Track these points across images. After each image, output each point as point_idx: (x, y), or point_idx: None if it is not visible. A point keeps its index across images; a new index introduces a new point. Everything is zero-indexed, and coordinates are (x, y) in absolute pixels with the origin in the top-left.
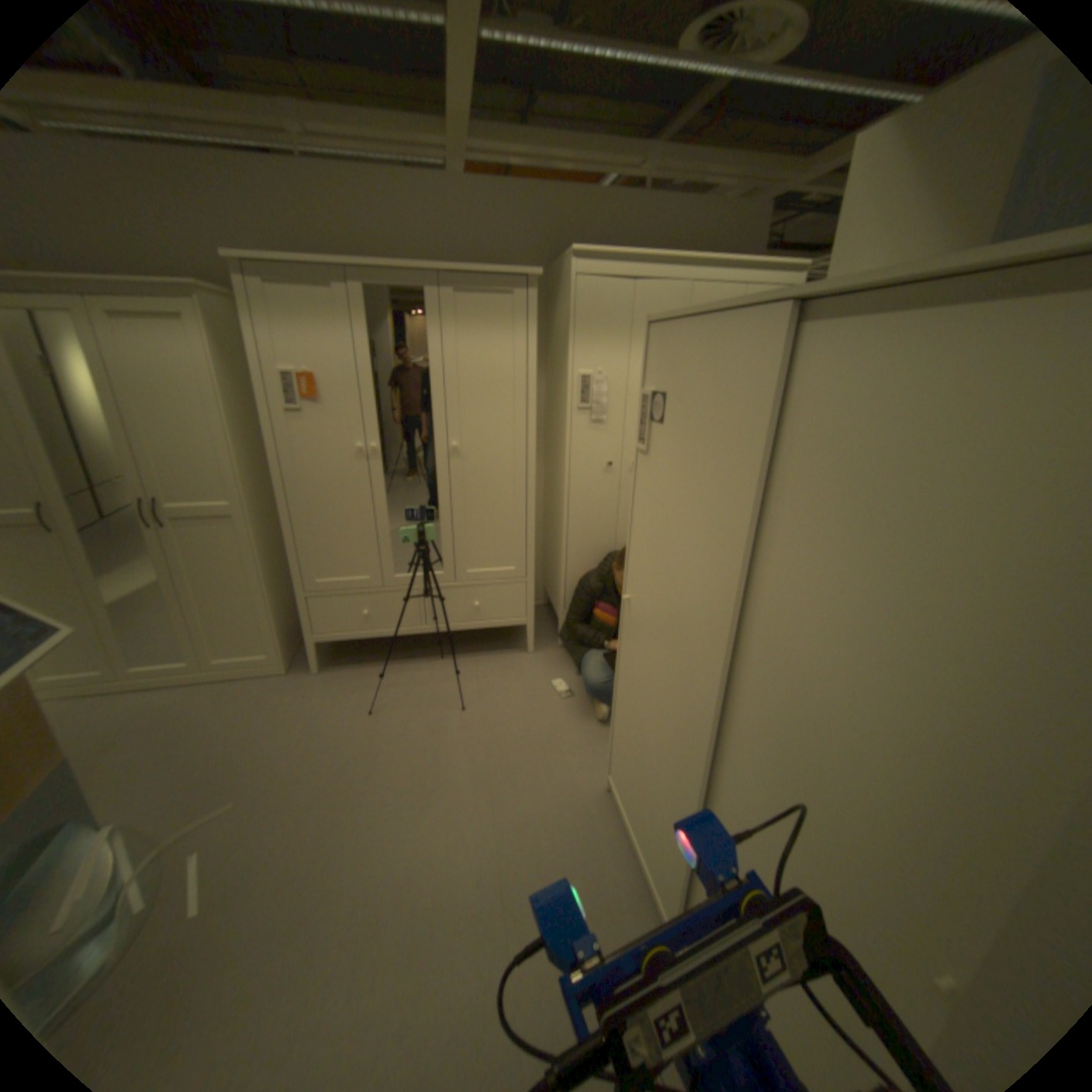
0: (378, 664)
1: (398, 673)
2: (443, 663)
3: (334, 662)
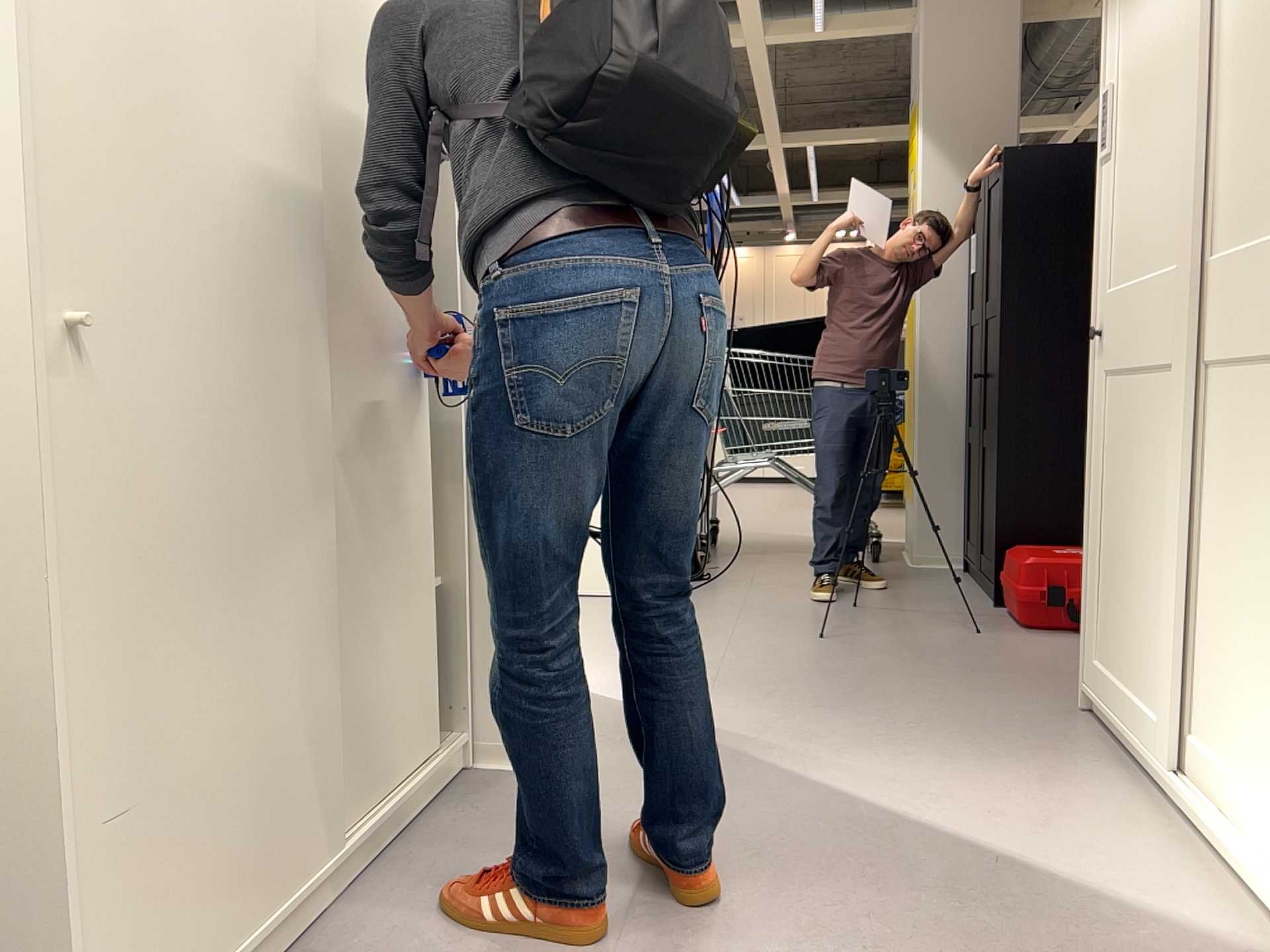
0: None
1: None
2: None
3: None
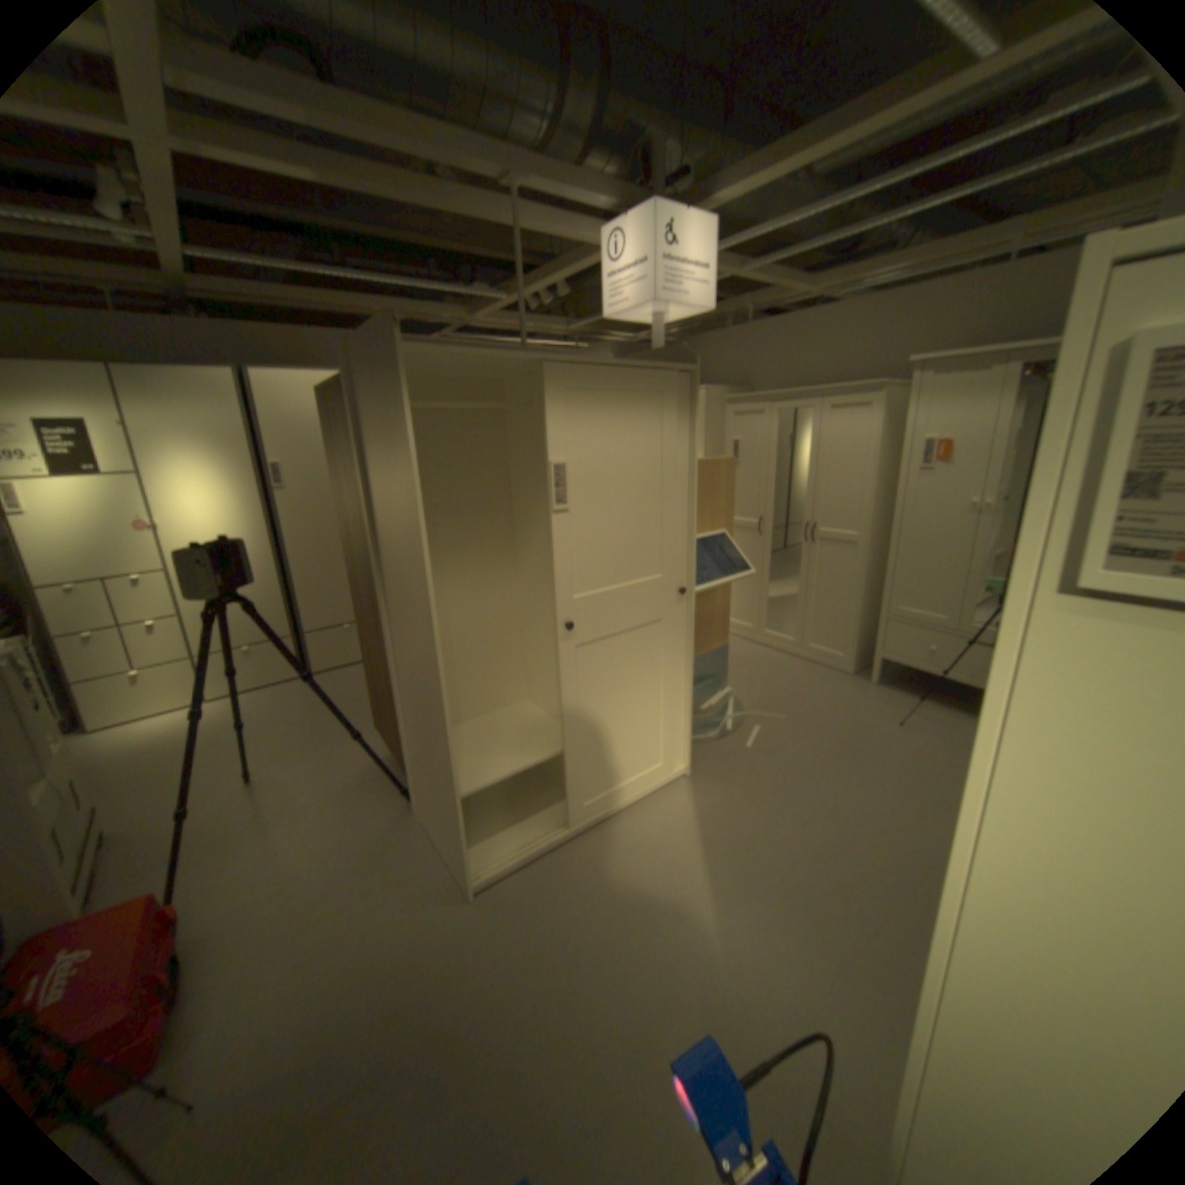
0: (930, 703)
1: (944, 717)
2: None
3: (893, 686)
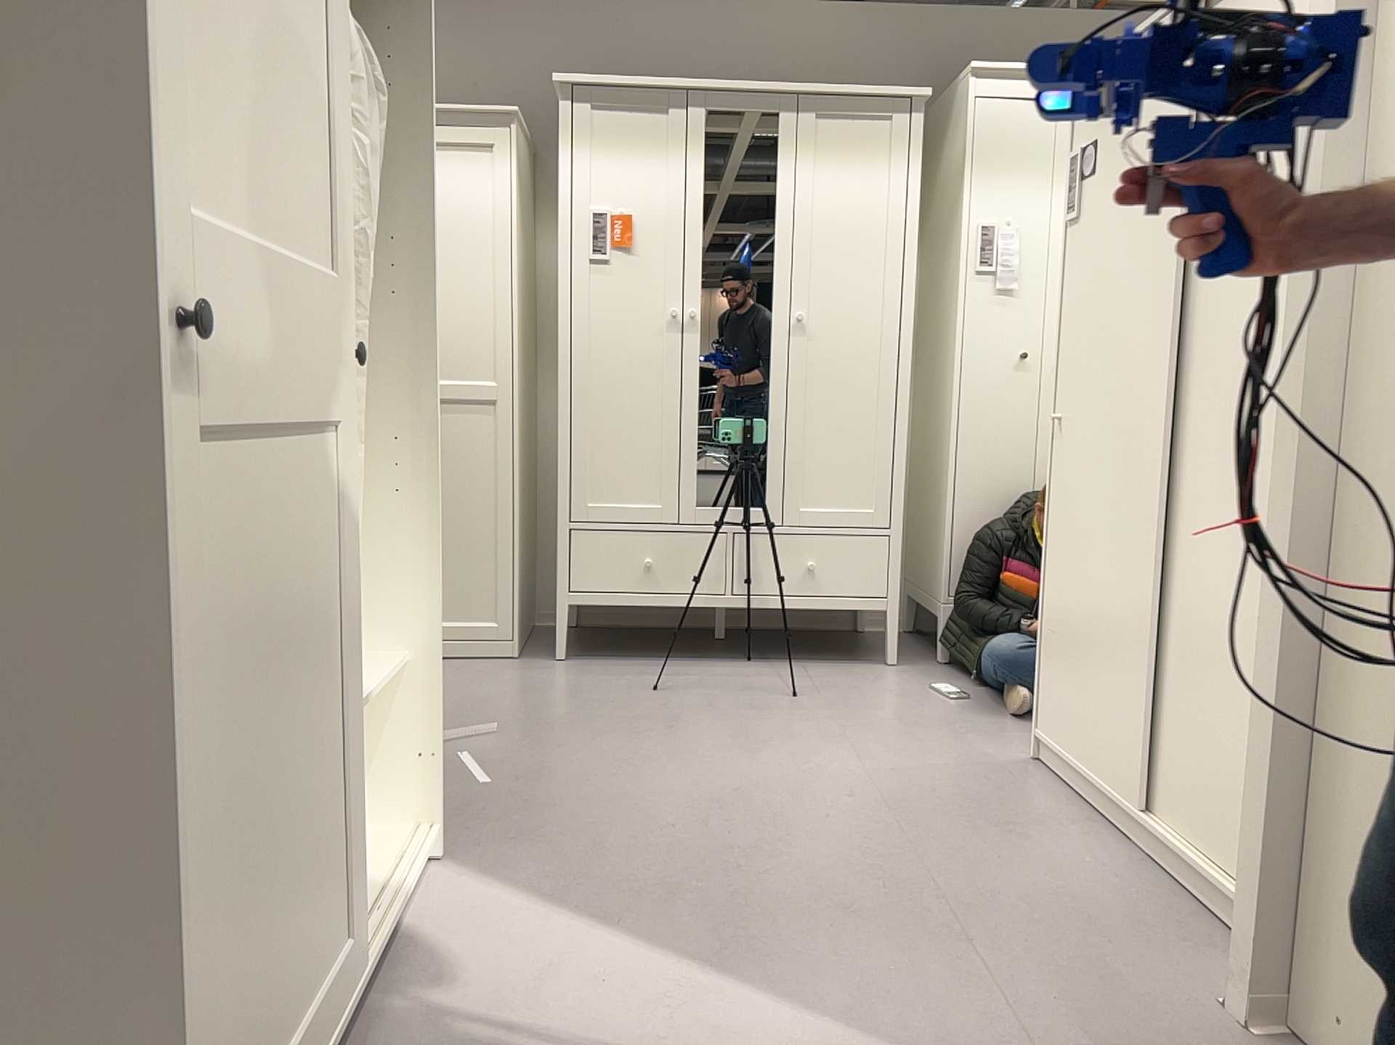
0: (652, 661)
1: (686, 669)
2: (753, 666)
3: (584, 656)
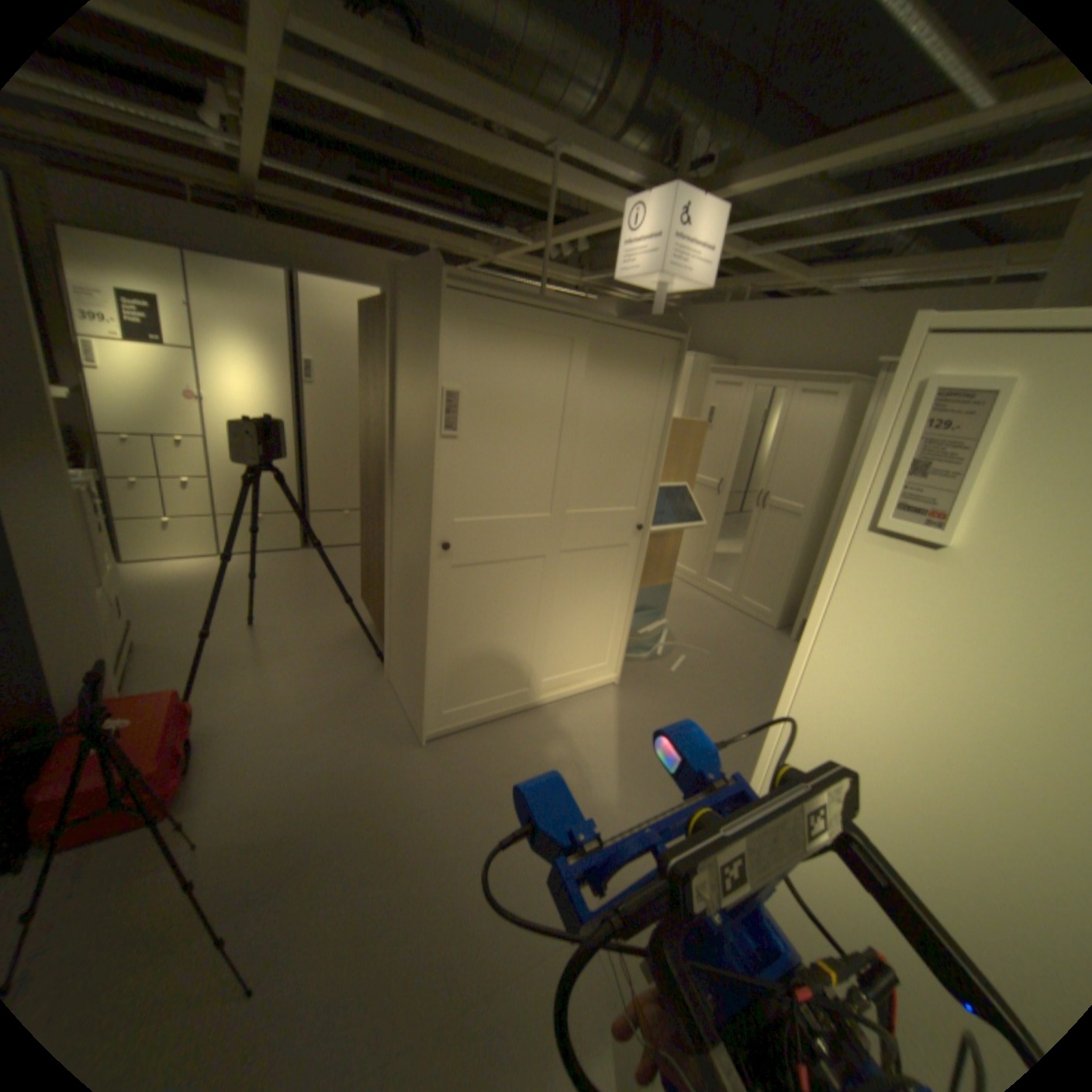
0: None
1: None
2: None
3: None
